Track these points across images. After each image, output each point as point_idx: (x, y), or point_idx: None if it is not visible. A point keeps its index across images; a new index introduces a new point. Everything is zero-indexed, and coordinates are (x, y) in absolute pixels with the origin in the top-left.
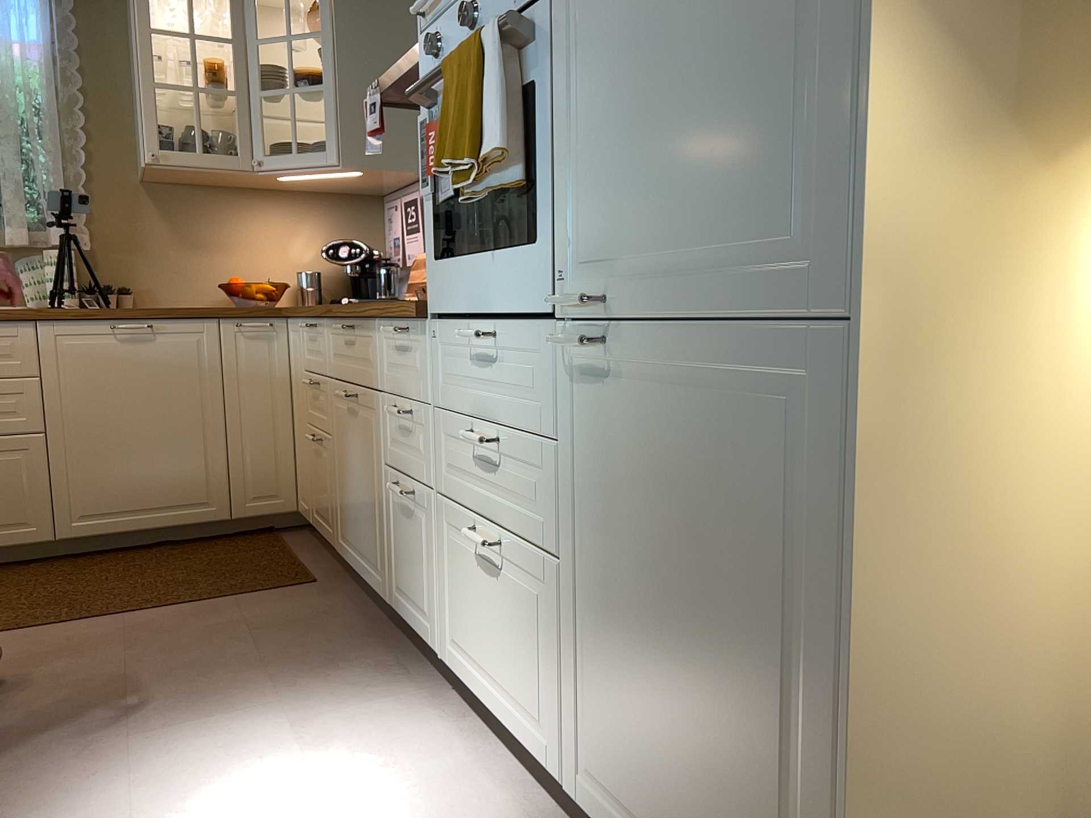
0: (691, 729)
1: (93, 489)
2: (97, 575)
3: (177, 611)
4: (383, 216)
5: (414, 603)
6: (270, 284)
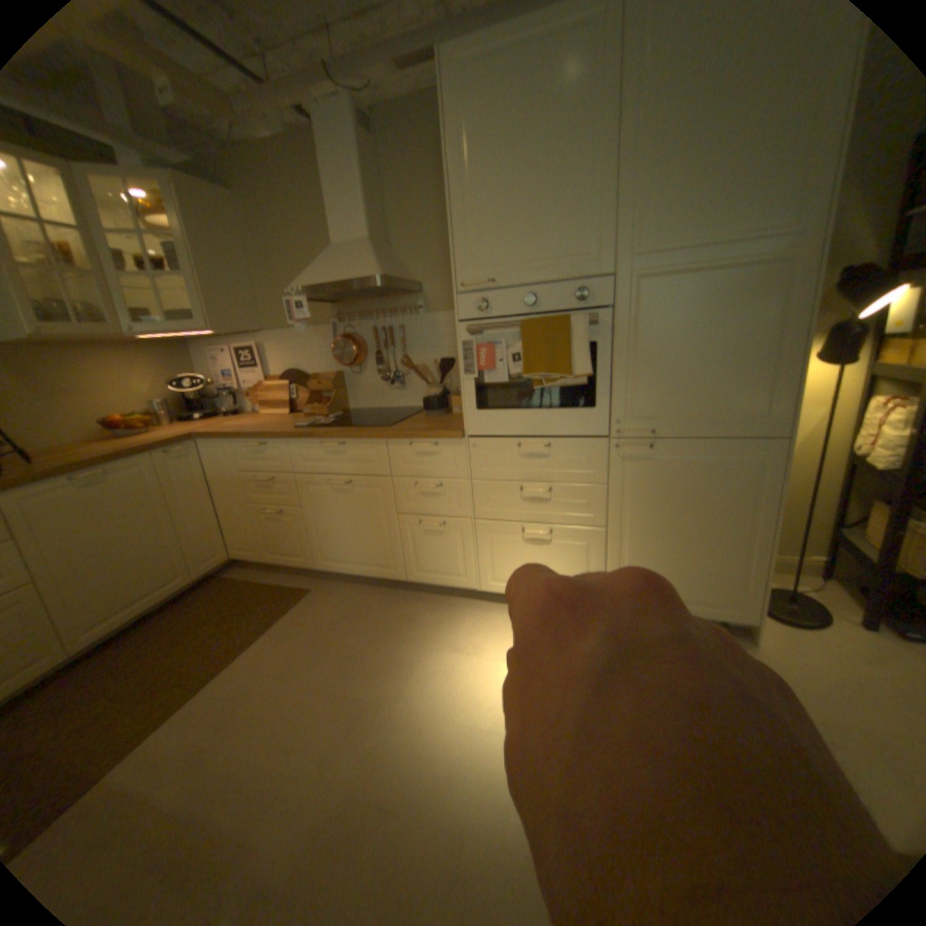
0: (692, 560)
1: (88, 605)
2: (136, 660)
3: (258, 645)
4: (190, 353)
5: (441, 572)
6: (123, 413)
